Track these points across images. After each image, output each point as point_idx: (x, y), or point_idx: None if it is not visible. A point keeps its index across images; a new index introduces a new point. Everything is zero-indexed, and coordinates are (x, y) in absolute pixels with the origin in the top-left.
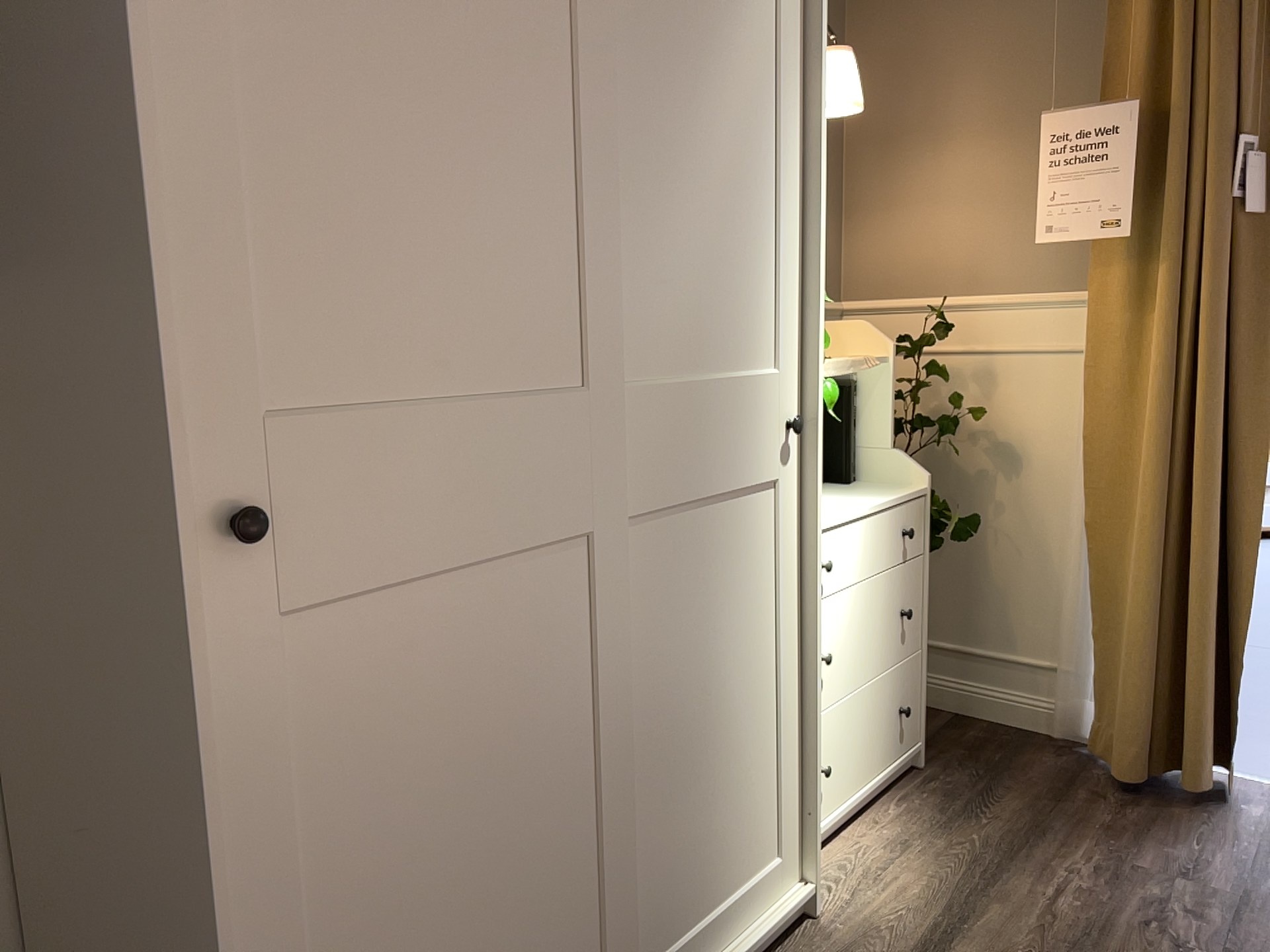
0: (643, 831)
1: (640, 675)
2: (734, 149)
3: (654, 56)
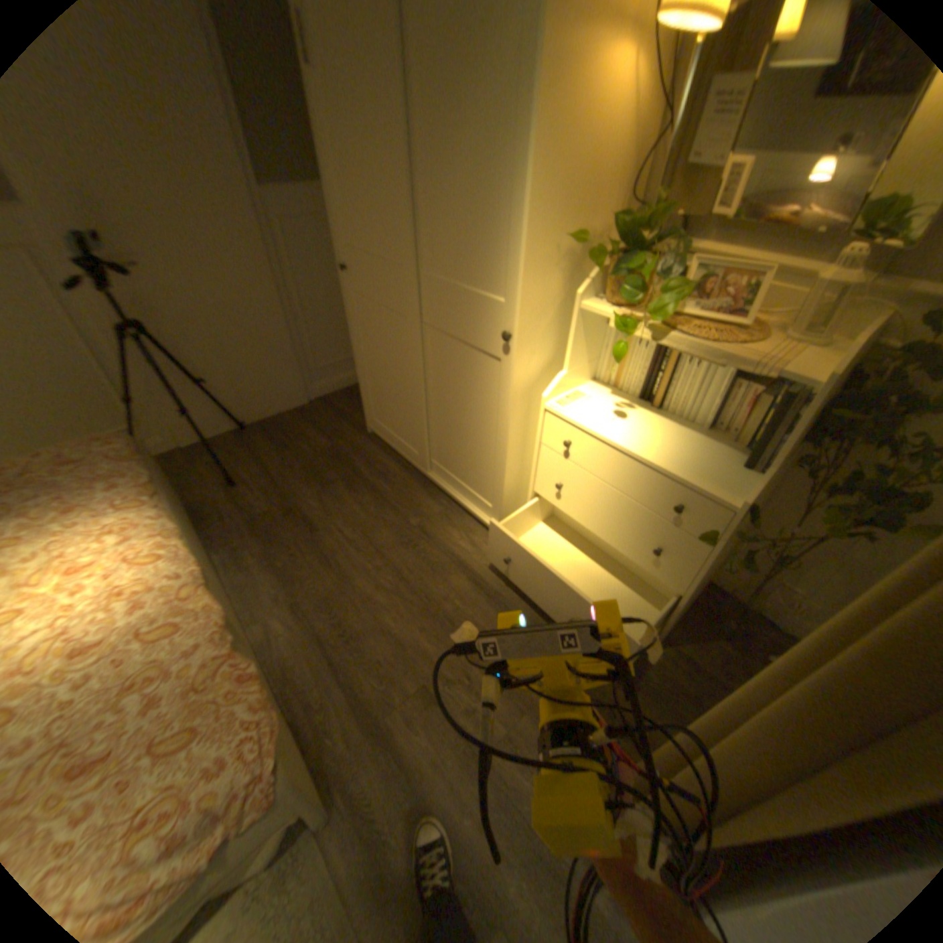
0: (436, 426)
1: (434, 379)
2: (479, 153)
3: (431, 104)
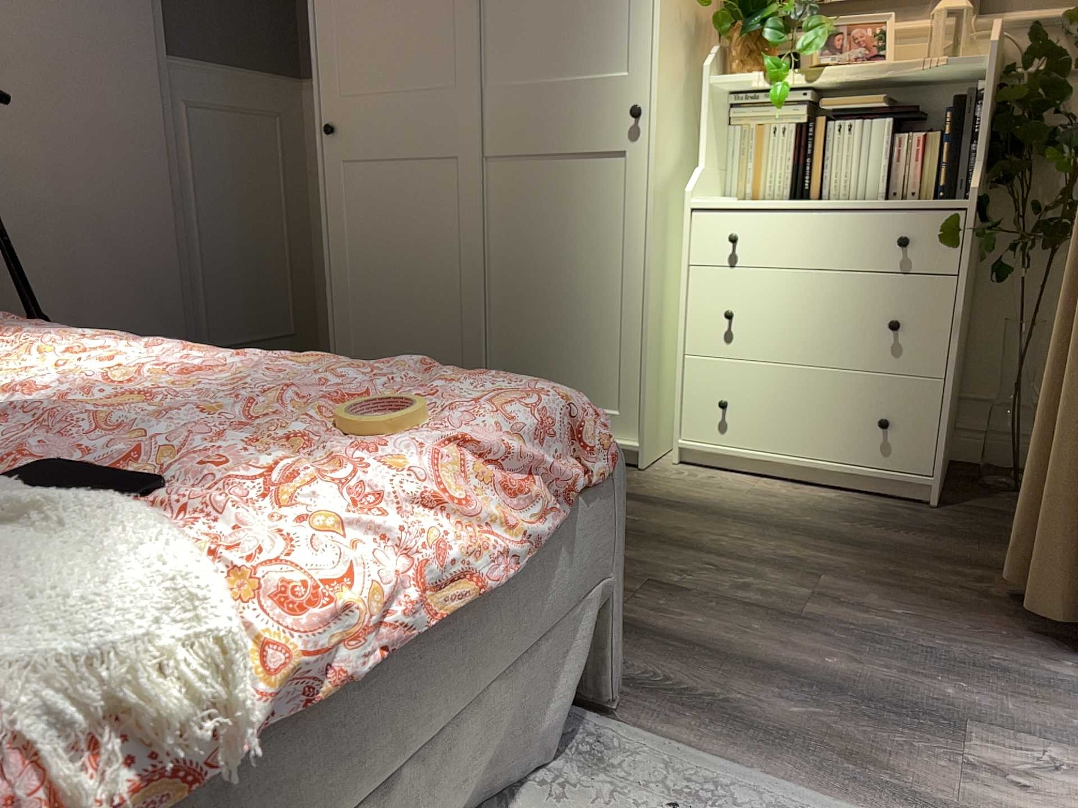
0: (502, 324)
1: (502, 242)
2: None
3: None
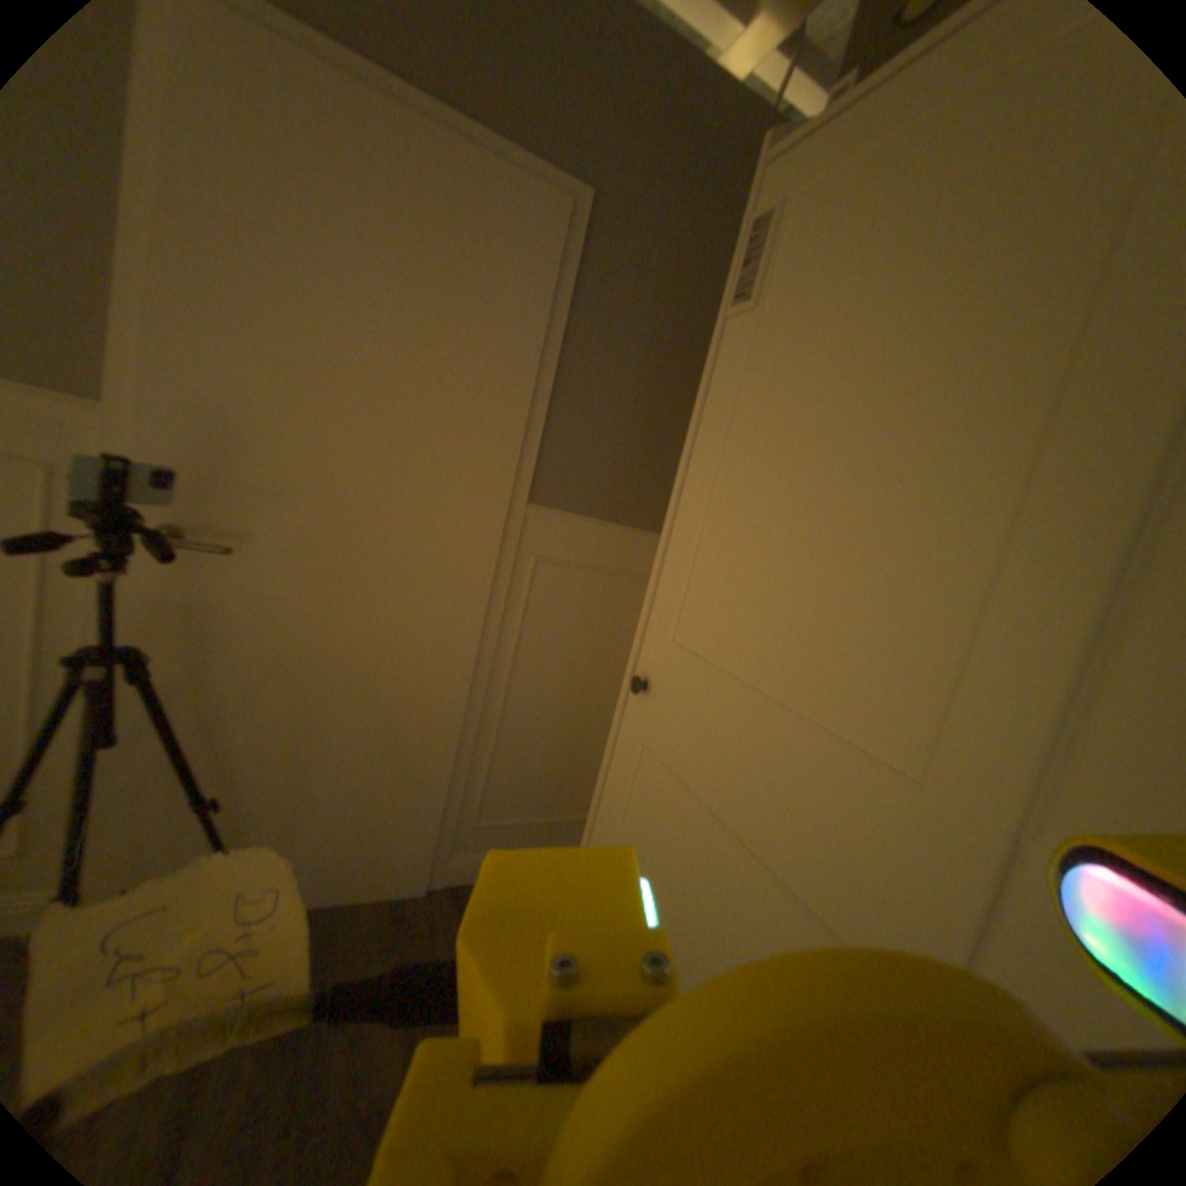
0: None
1: None
2: None
3: None
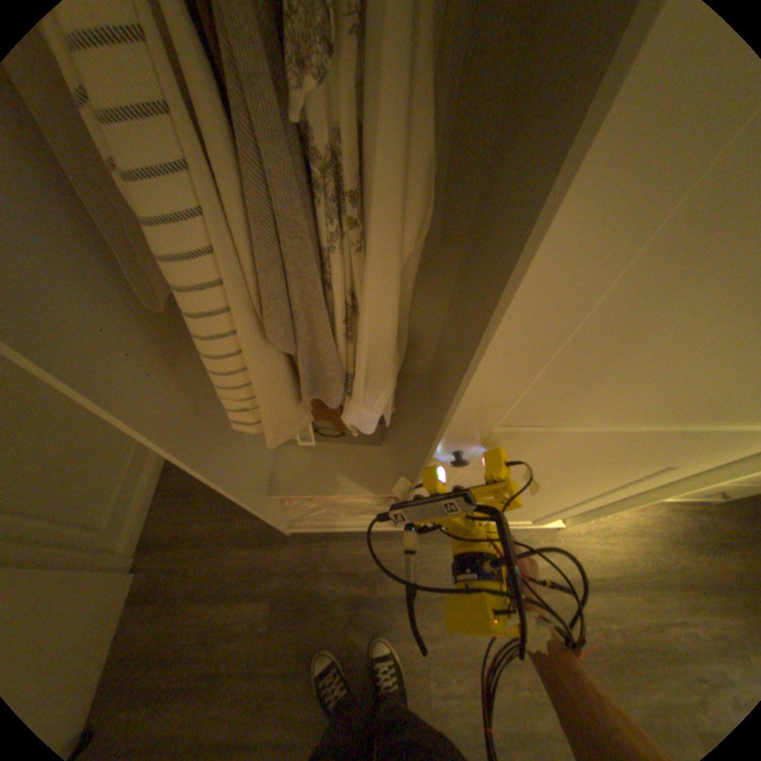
0: None
1: None
2: None
3: None
